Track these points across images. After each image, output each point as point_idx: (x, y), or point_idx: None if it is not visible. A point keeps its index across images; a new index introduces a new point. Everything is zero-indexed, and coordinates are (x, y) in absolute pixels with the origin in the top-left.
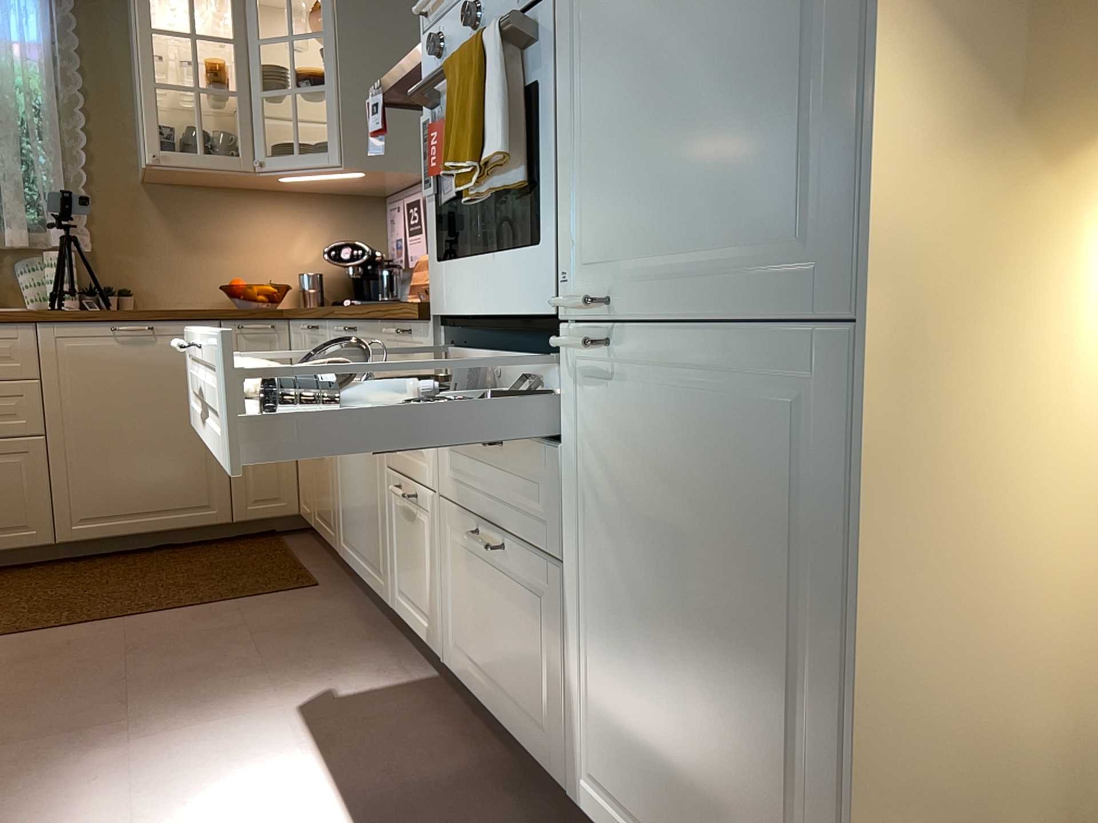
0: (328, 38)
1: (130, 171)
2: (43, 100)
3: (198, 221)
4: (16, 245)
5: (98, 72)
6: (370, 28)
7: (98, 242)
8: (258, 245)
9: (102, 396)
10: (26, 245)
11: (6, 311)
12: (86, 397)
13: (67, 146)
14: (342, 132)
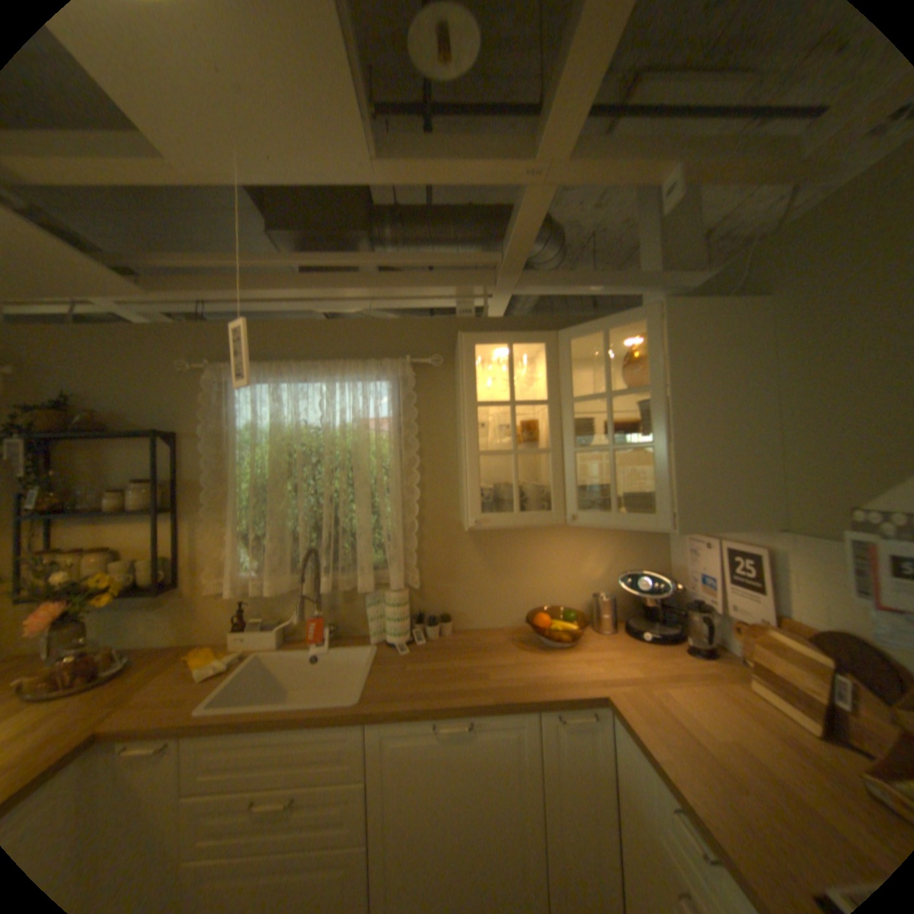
0: (658, 392)
1: (452, 511)
2: (390, 463)
3: (504, 549)
4: (363, 591)
5: (431, 433)
6: (706, 374)
7: (426, 573)
8: (554, 567)
9: (421, 802)
10: (371, 591)
11: (339, 706)
12: (405, 804)
13: (406, 496)
14: (675, 493)
